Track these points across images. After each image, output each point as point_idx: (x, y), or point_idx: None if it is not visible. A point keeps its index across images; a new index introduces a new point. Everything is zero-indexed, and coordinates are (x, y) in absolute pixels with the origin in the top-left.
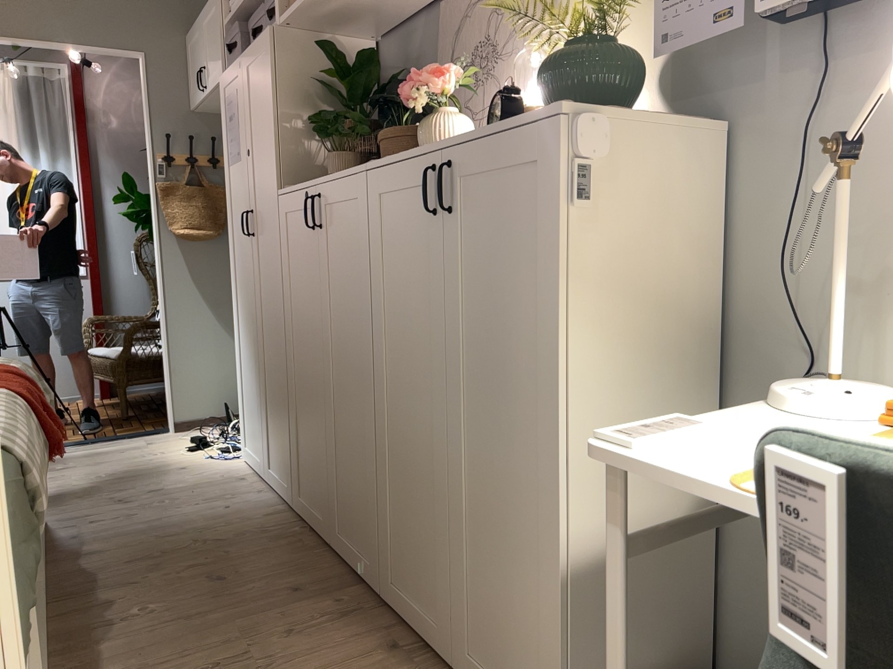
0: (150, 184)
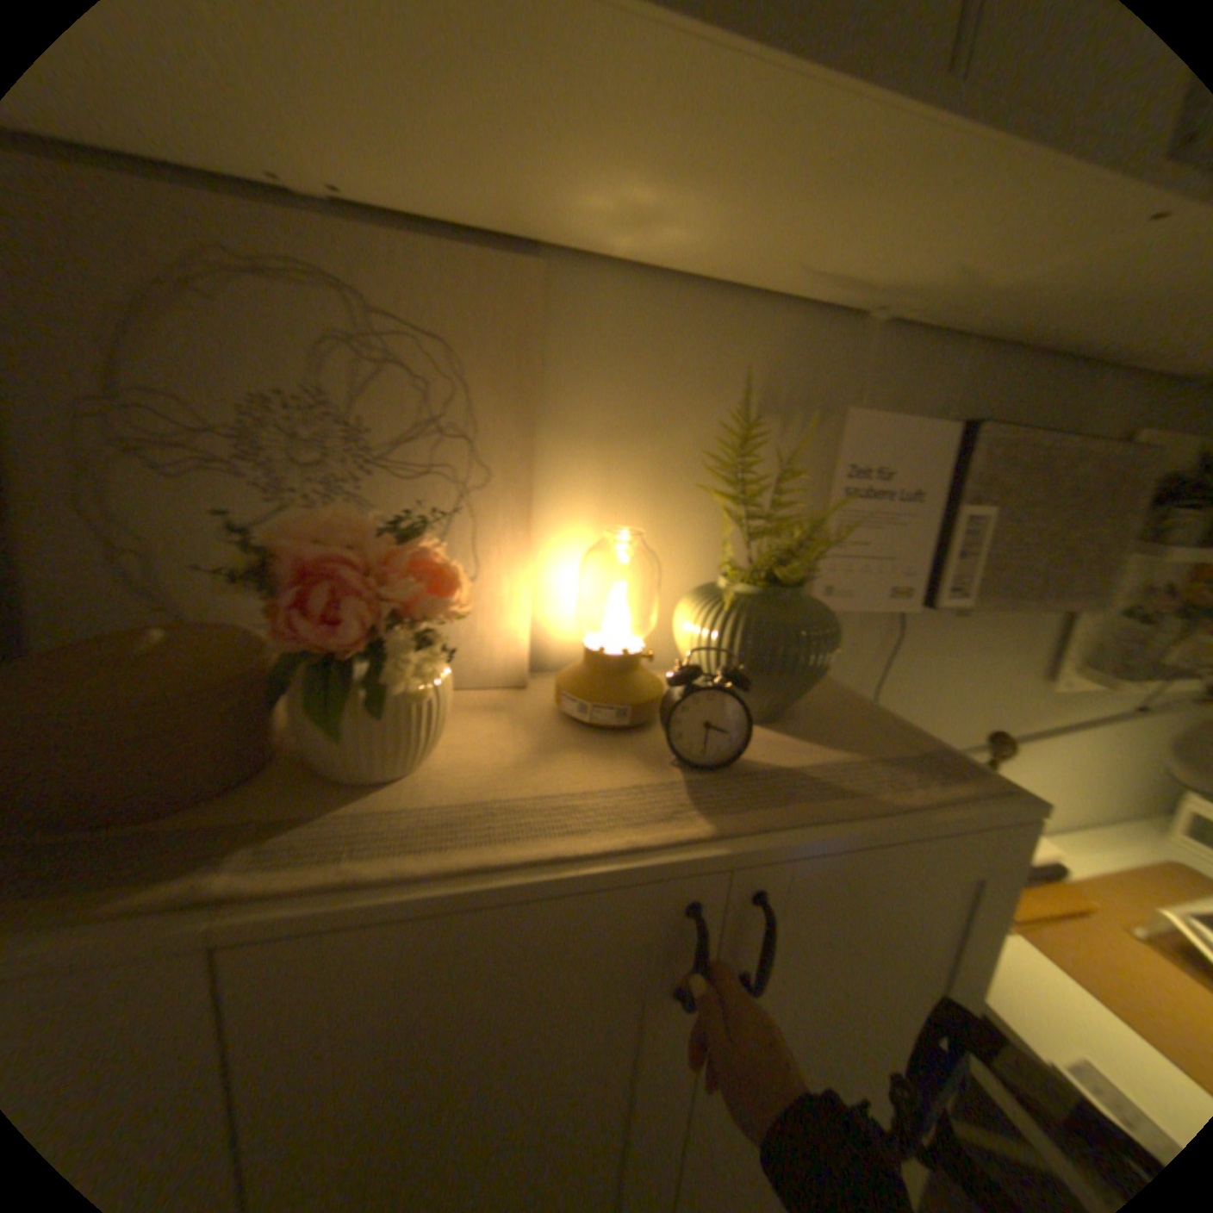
0: None
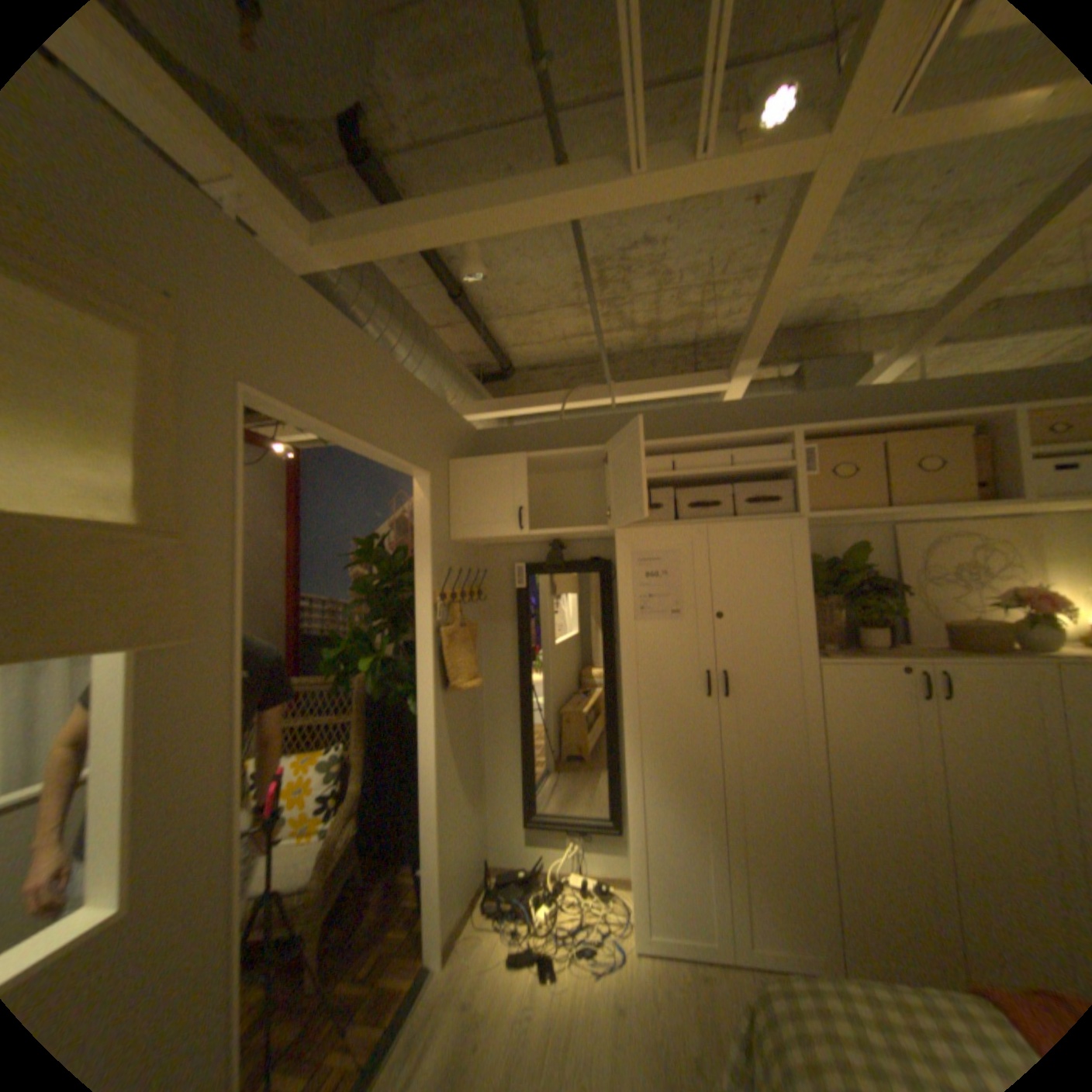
0: (424, 631)
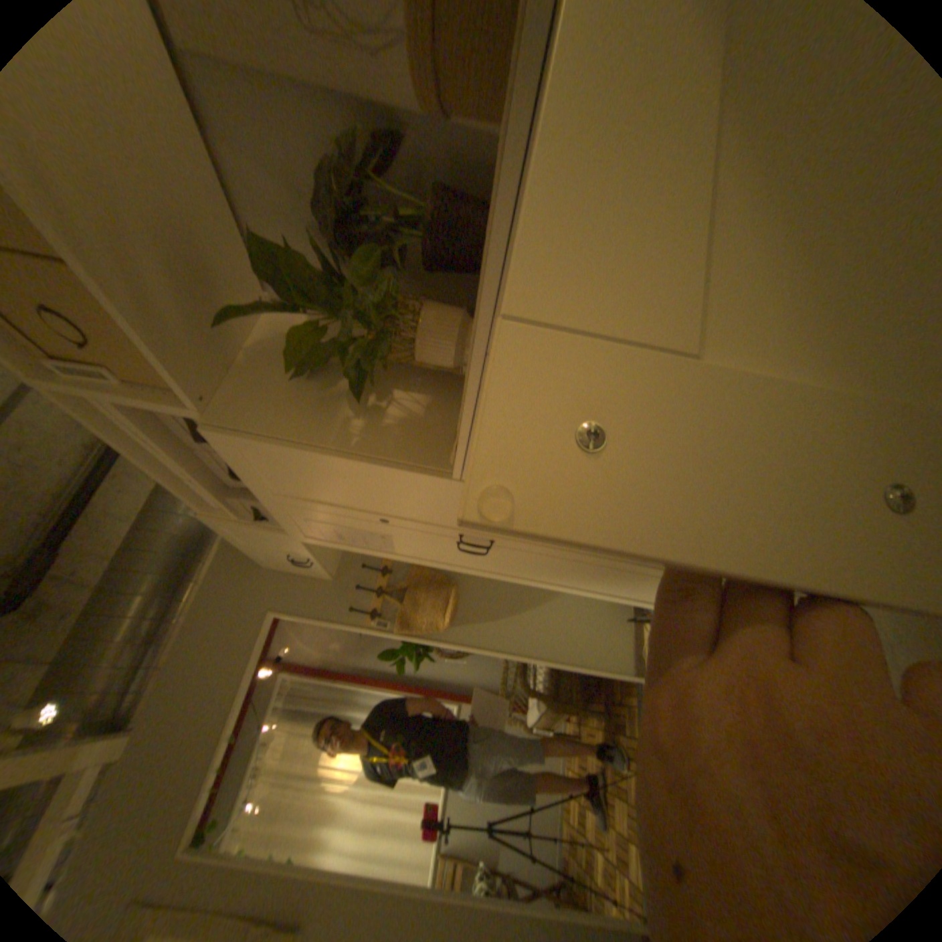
0: (395, 636)
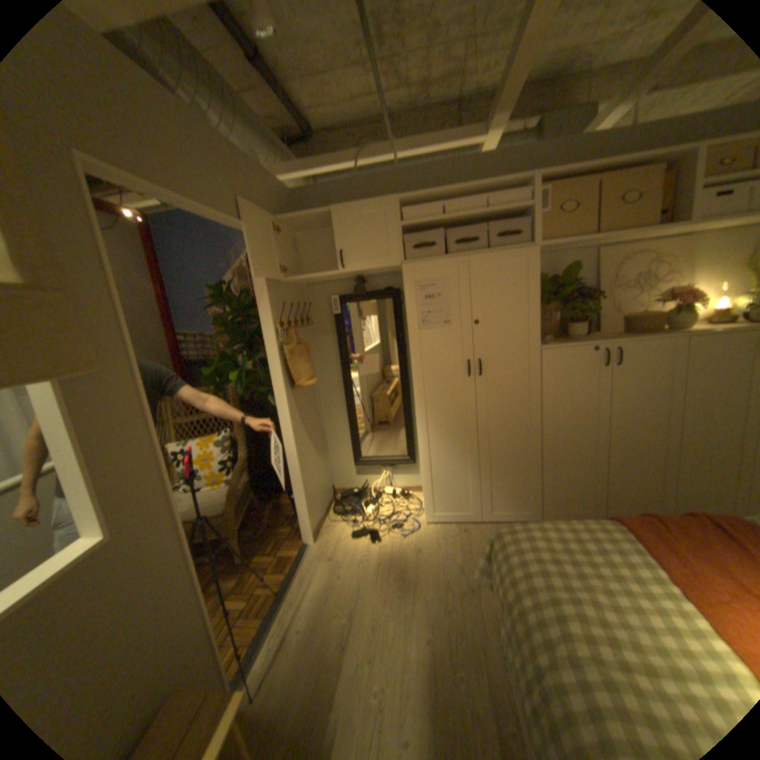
0: (272, 349)
